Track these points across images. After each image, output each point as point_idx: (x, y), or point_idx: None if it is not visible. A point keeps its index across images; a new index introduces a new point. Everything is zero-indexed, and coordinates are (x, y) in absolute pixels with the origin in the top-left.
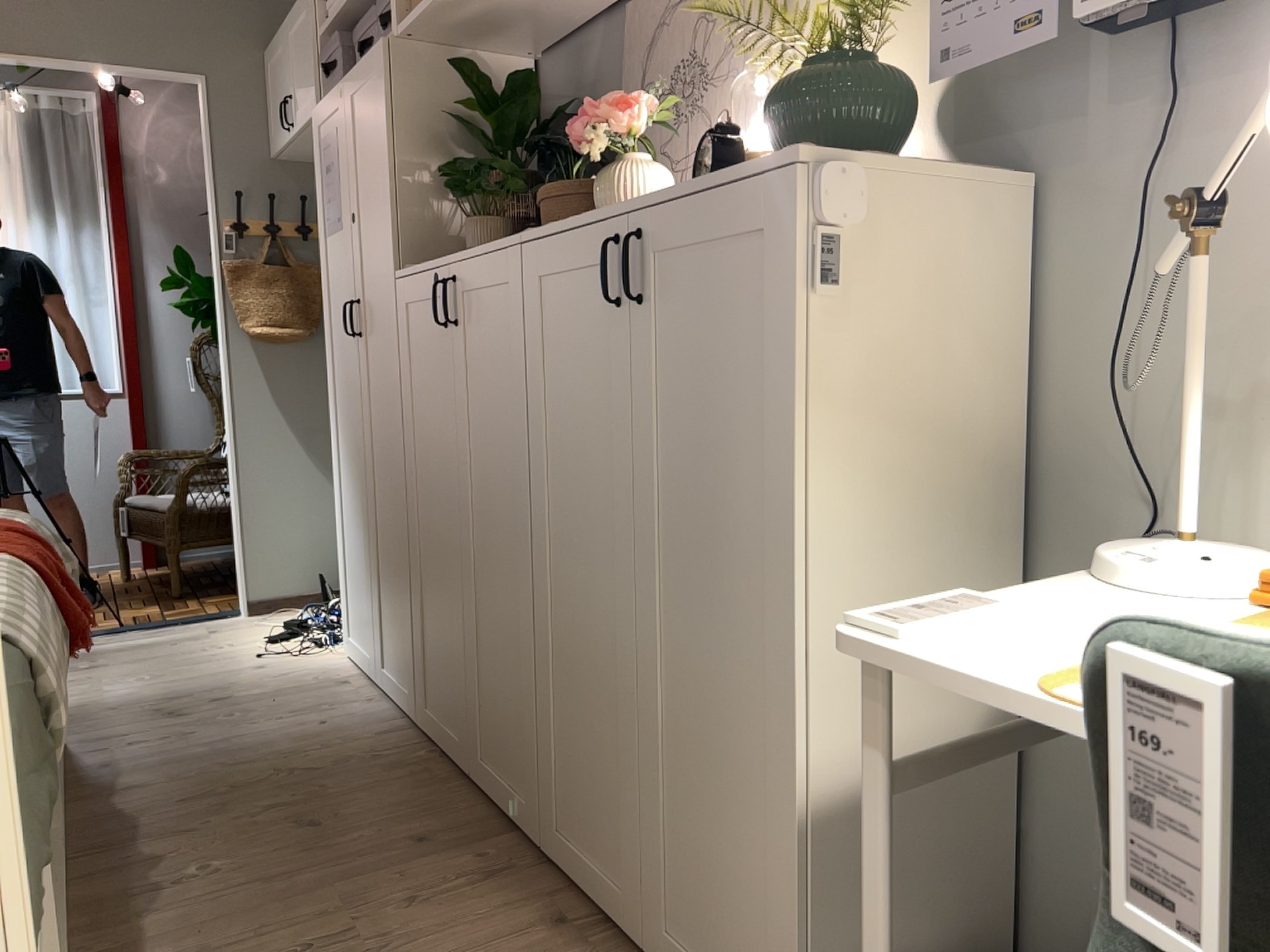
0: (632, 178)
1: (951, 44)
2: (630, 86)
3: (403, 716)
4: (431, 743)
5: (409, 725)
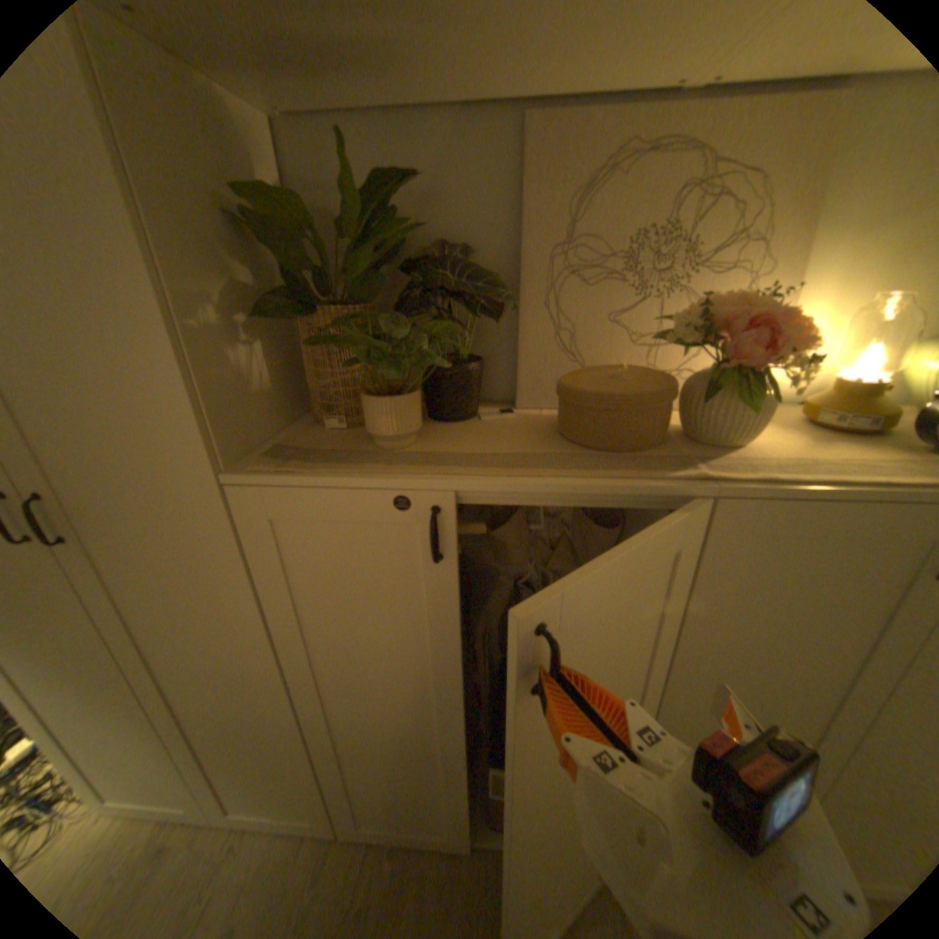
0: (779, 399)
1: None
2: (542, 227)
3: (300, 836)
4: (370, 842)
5: (321, 841)
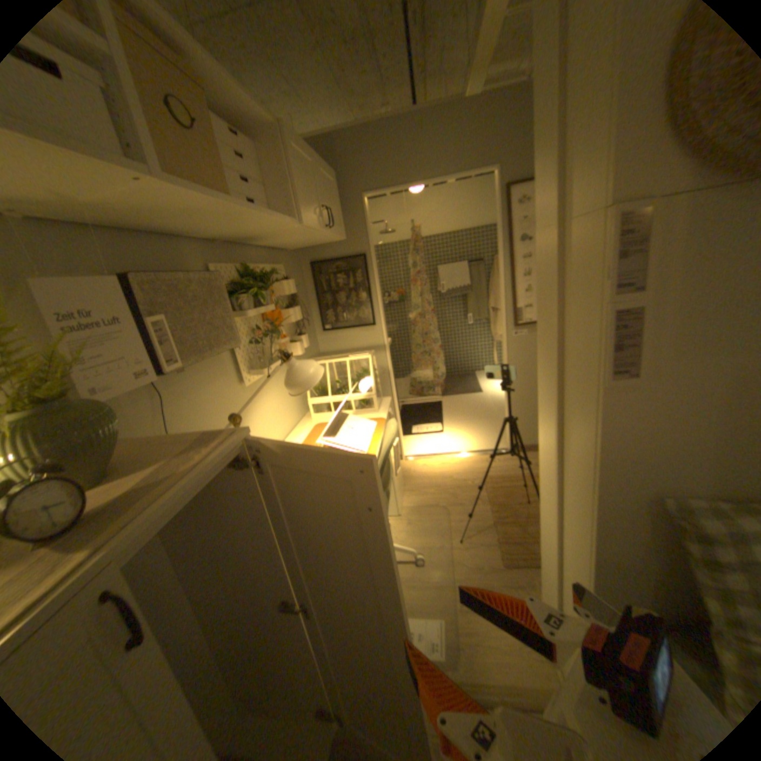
0: None
1: (87, 381)
2: None
3: None
4: None
5: None
